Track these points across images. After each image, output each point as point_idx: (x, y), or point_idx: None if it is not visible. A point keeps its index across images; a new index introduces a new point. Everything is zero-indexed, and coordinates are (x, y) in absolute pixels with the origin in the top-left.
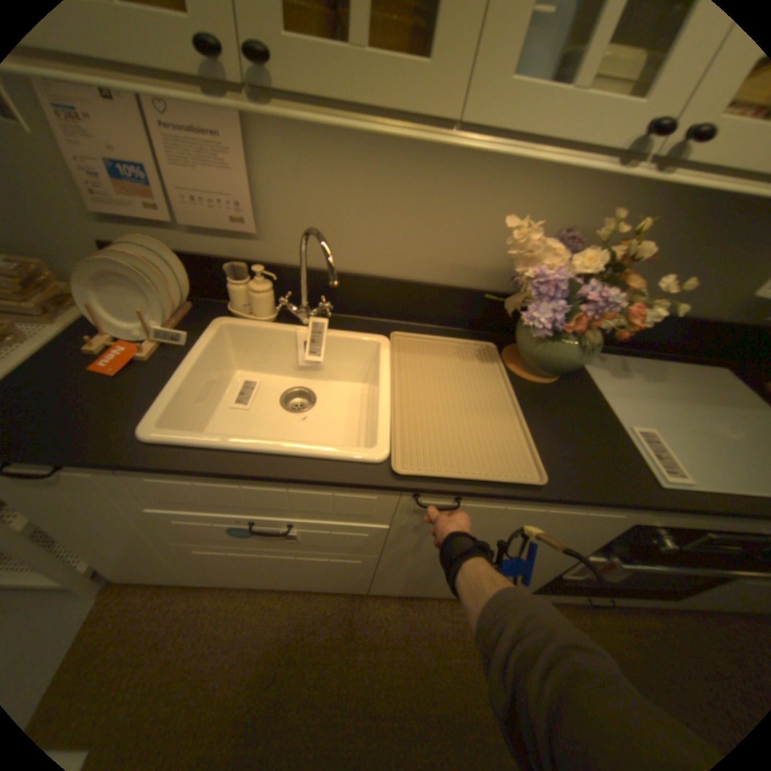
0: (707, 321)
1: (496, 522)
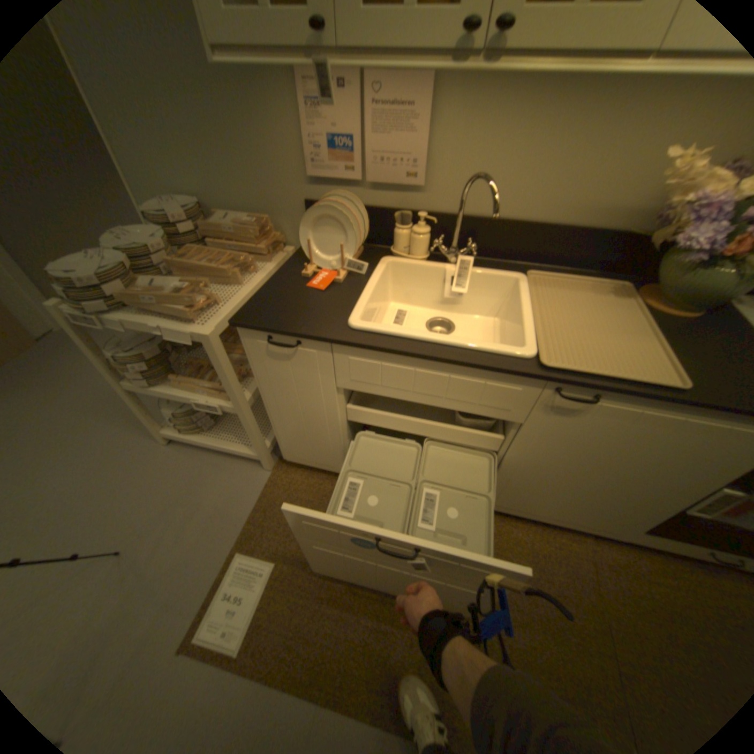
0: None
1: (629, 428)
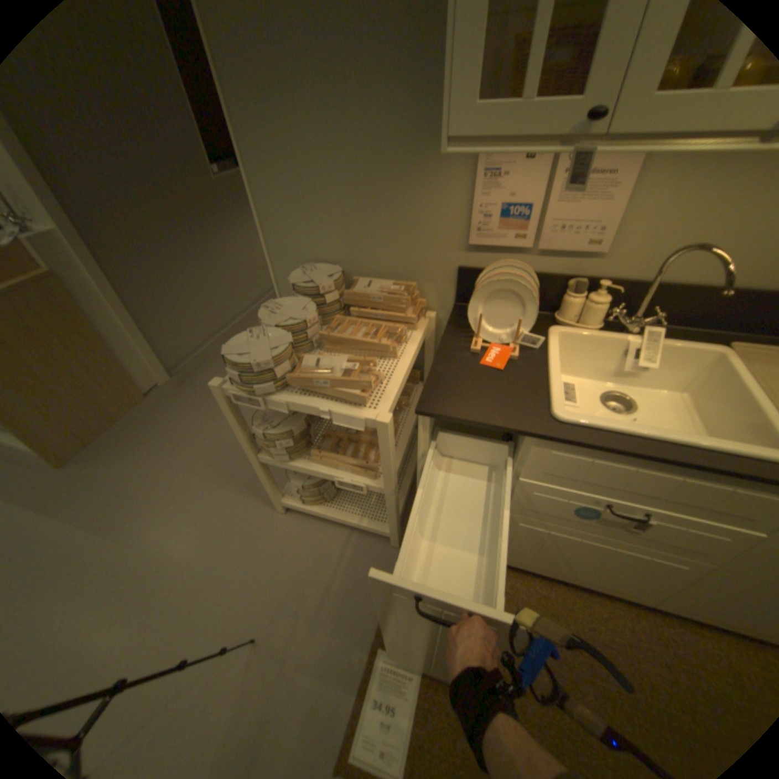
0: None
1: None
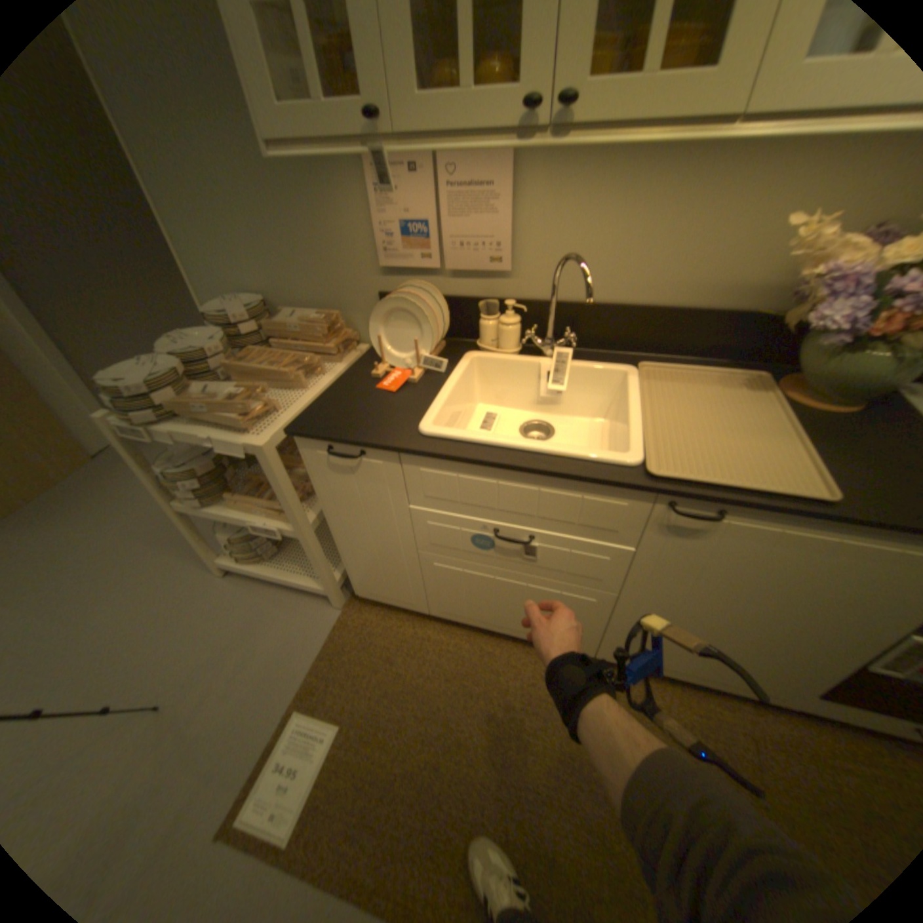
0: None
1: (769, 552)
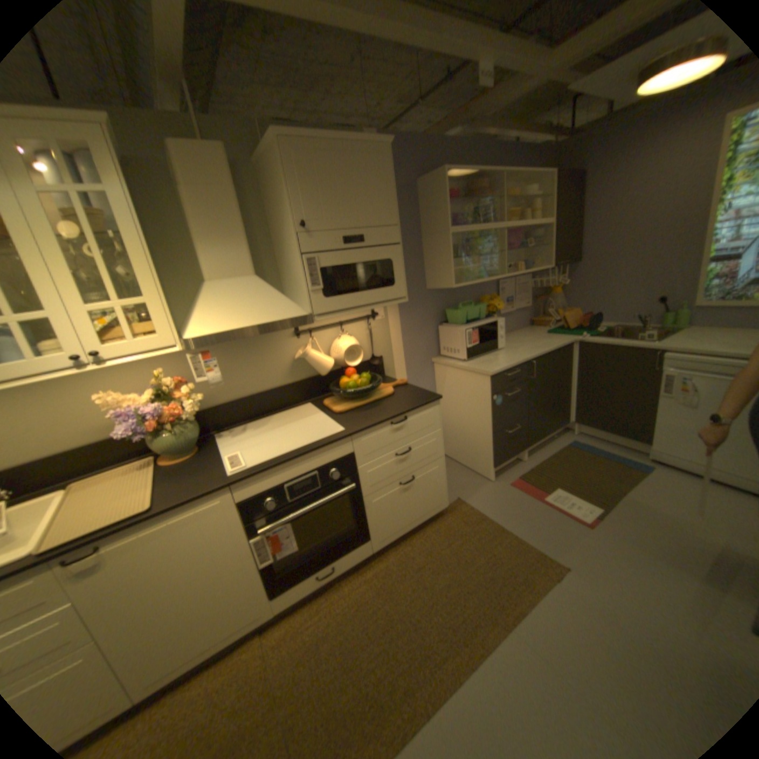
0: (277, 388)
1: (143, 551)
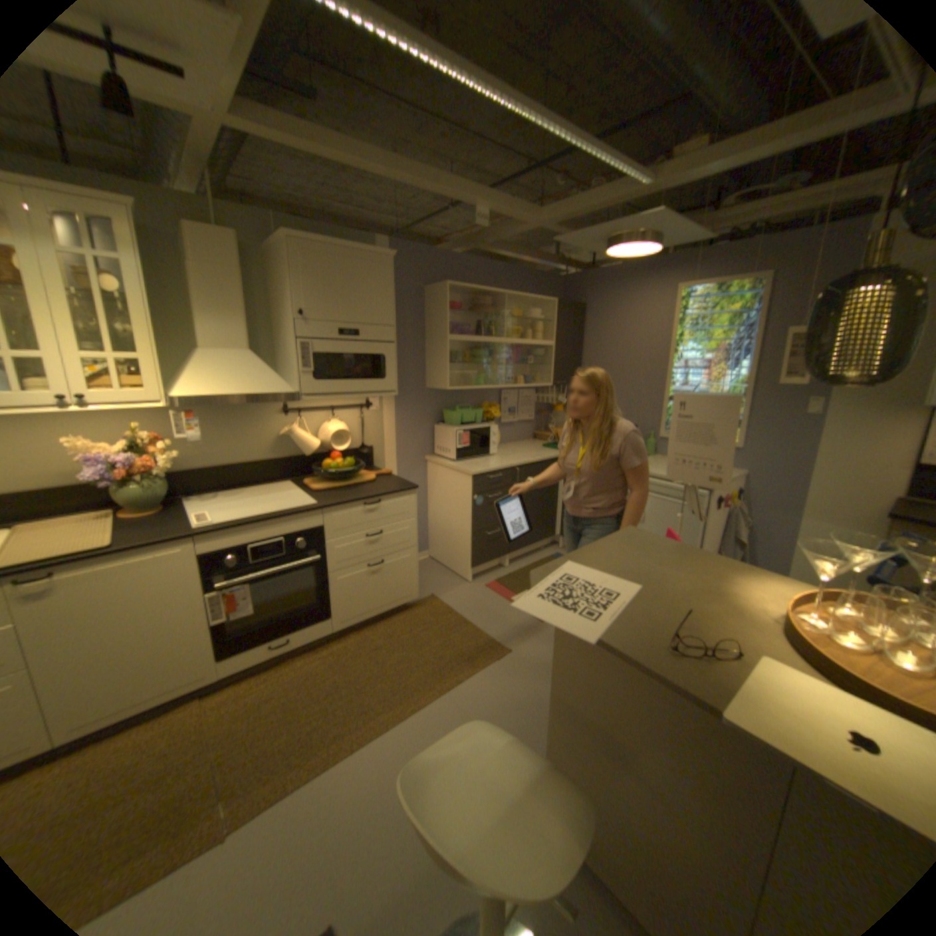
0: (257, 462)
1: (96, 585)
